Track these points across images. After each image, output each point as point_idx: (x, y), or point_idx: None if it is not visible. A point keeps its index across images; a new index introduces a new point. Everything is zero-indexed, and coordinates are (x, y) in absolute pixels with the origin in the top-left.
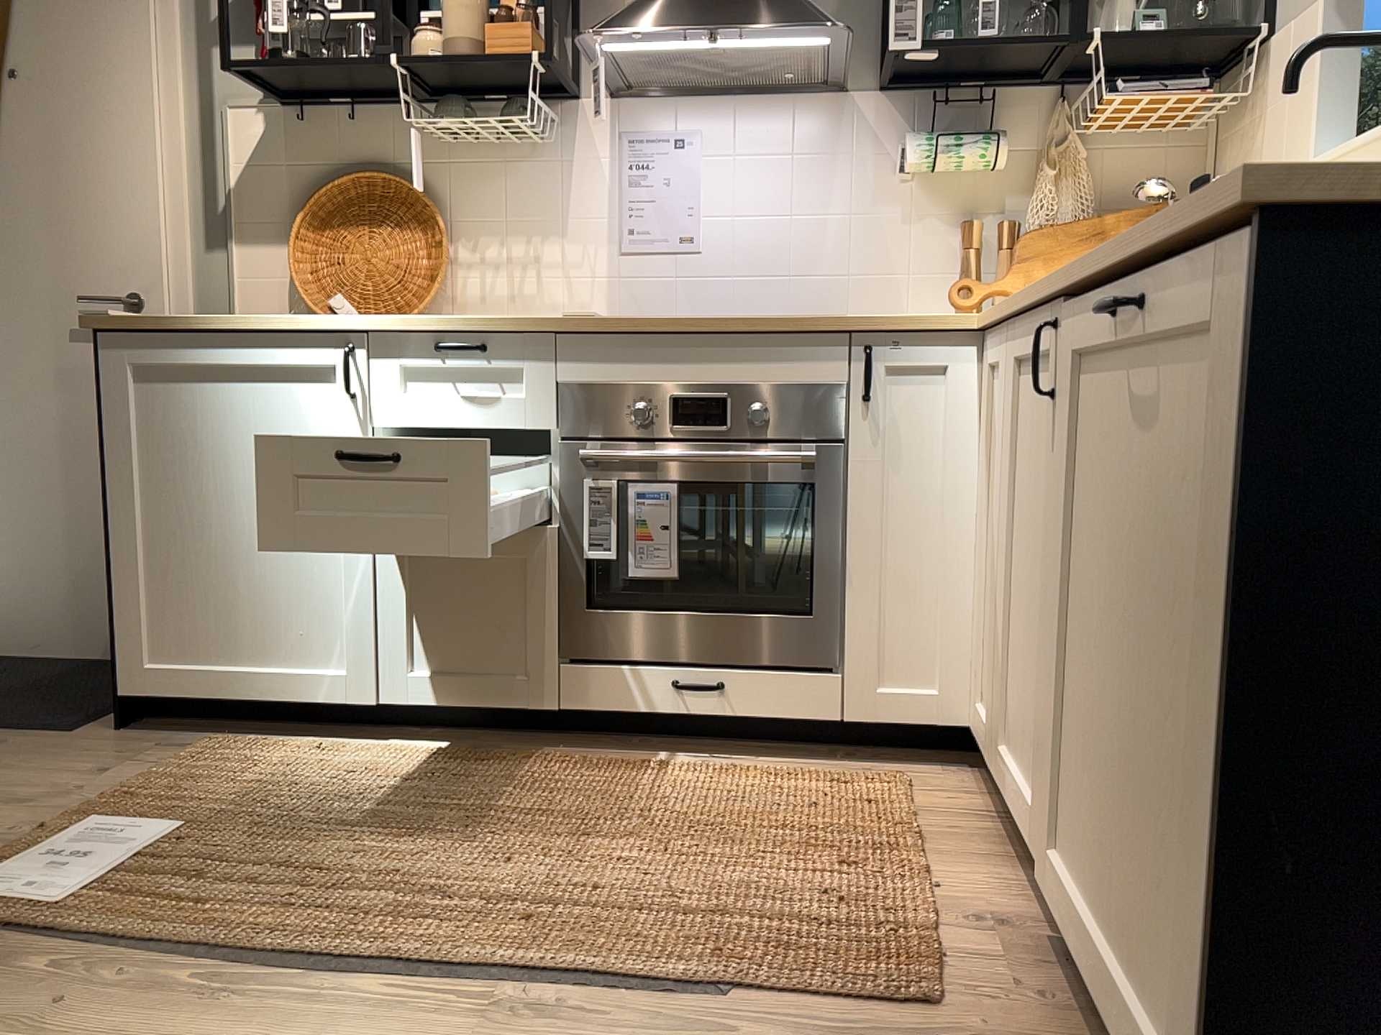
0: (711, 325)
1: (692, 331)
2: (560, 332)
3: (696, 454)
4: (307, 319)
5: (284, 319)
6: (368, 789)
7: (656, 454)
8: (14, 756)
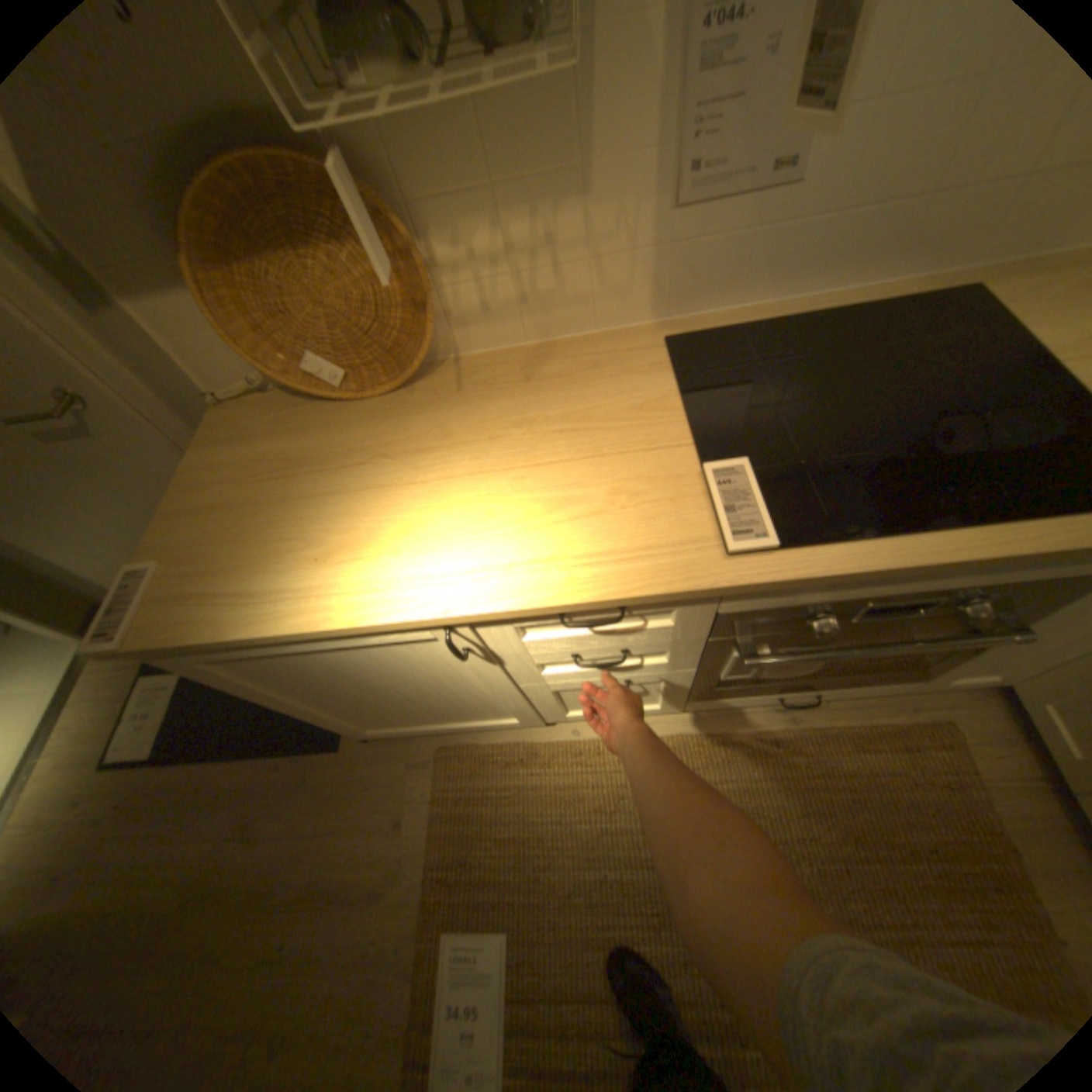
0: (974, 563)
1: (938, 566)
2: (737, 587)
3: (886, 658)
4: (377, 620)
5: (346, 620)
6: (586, 829)
7: (835, 658)
8: (321, 800)
